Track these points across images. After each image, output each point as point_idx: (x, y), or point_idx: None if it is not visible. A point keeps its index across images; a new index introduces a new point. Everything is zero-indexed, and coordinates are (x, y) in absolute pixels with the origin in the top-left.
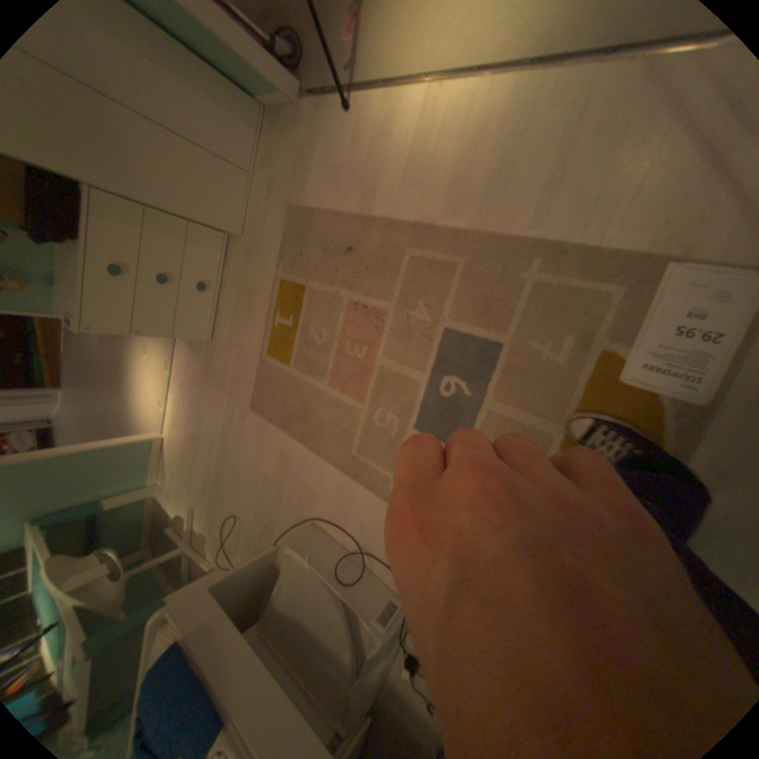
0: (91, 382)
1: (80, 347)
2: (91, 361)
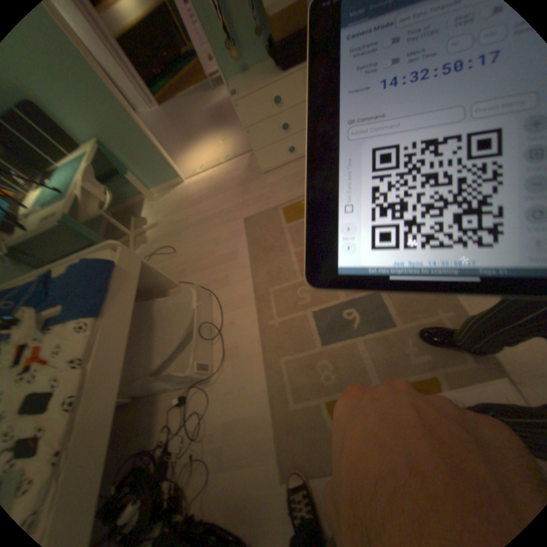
0: (177, 122)
1: (193, 104)
2: (190, 115)
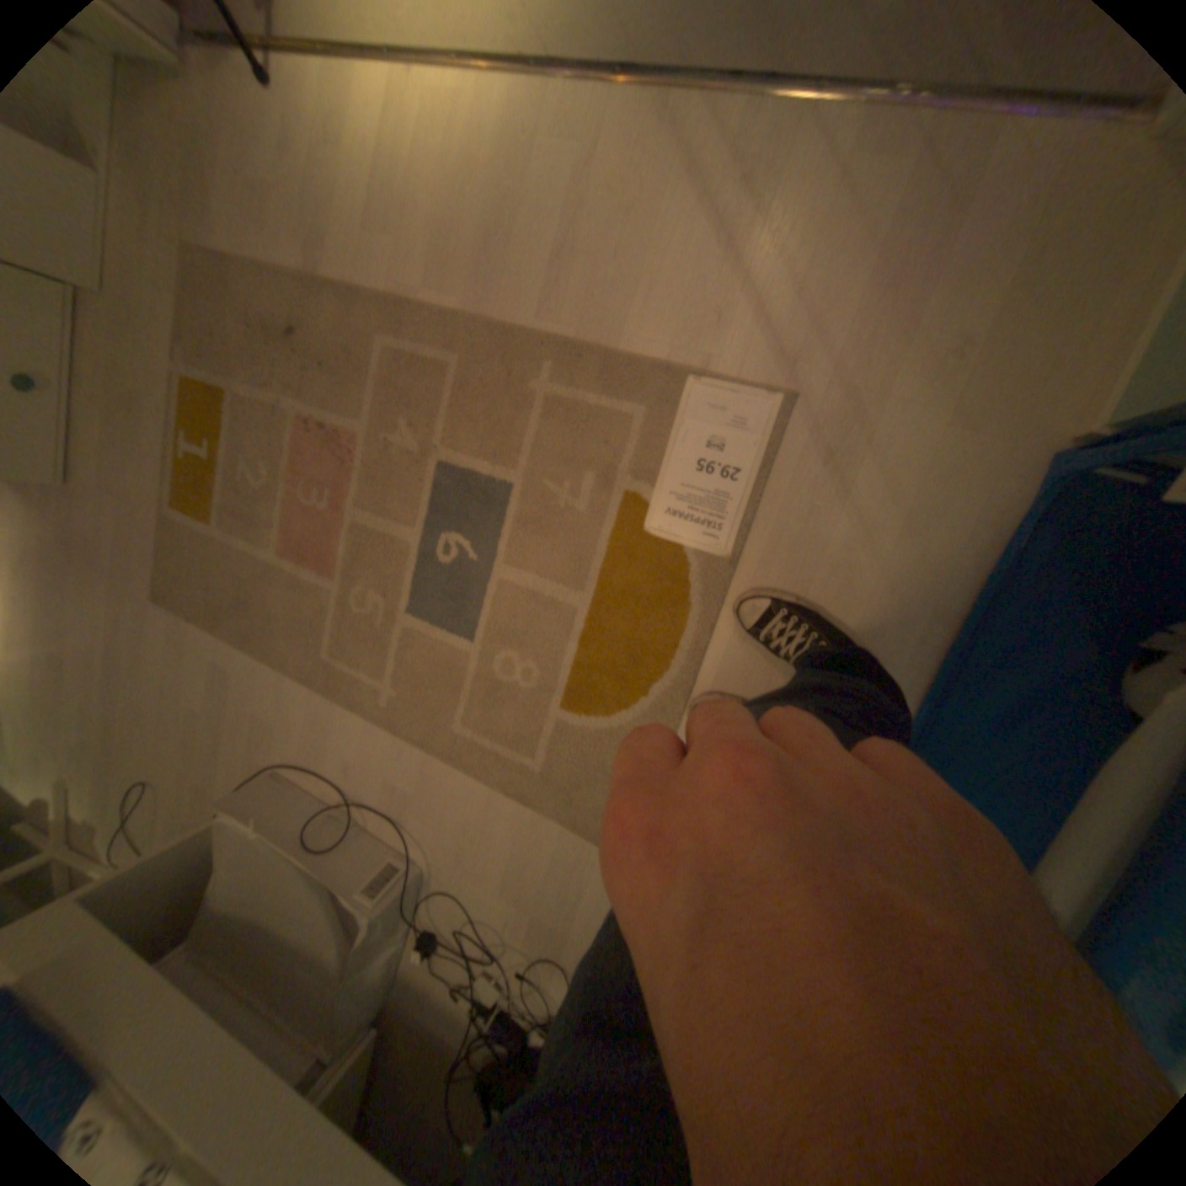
0: None
1: None
2: None
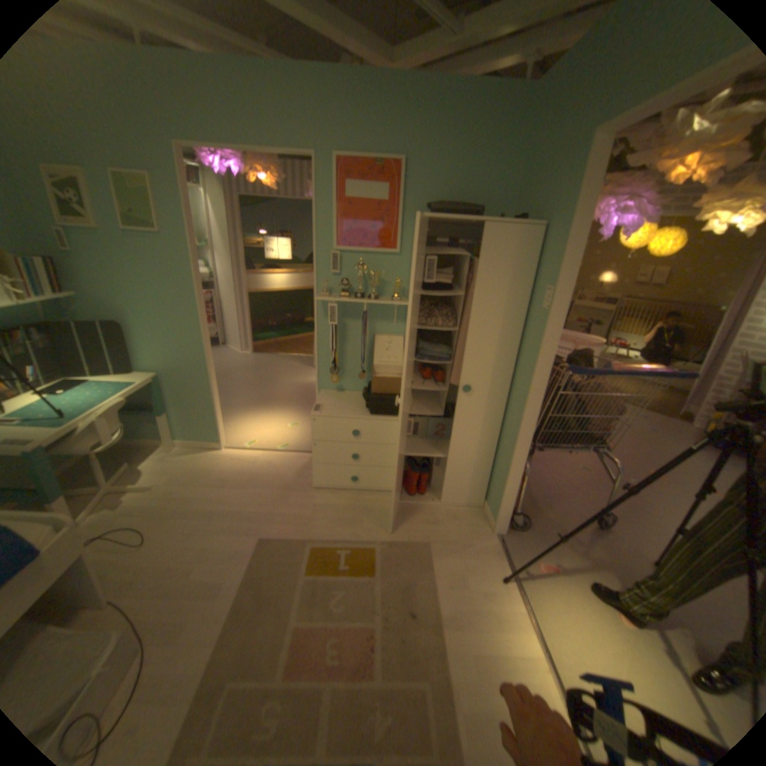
0: (259, 382)
1: (286, 372)
2: (277, 381)
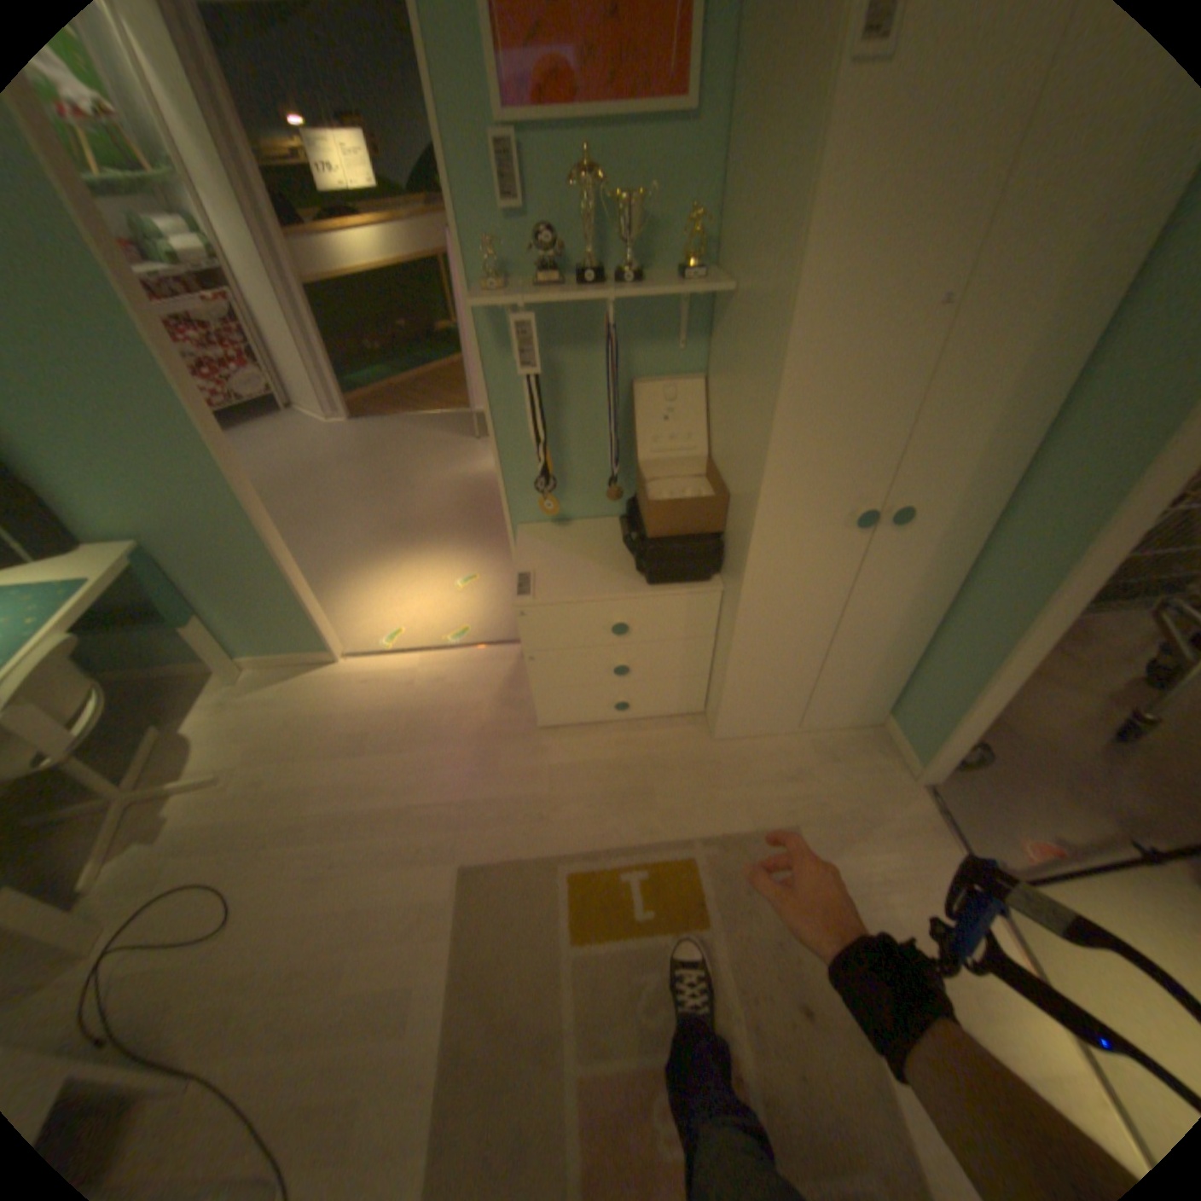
0: (377, 486)
1: (425, 456)
2: (410, 480)
